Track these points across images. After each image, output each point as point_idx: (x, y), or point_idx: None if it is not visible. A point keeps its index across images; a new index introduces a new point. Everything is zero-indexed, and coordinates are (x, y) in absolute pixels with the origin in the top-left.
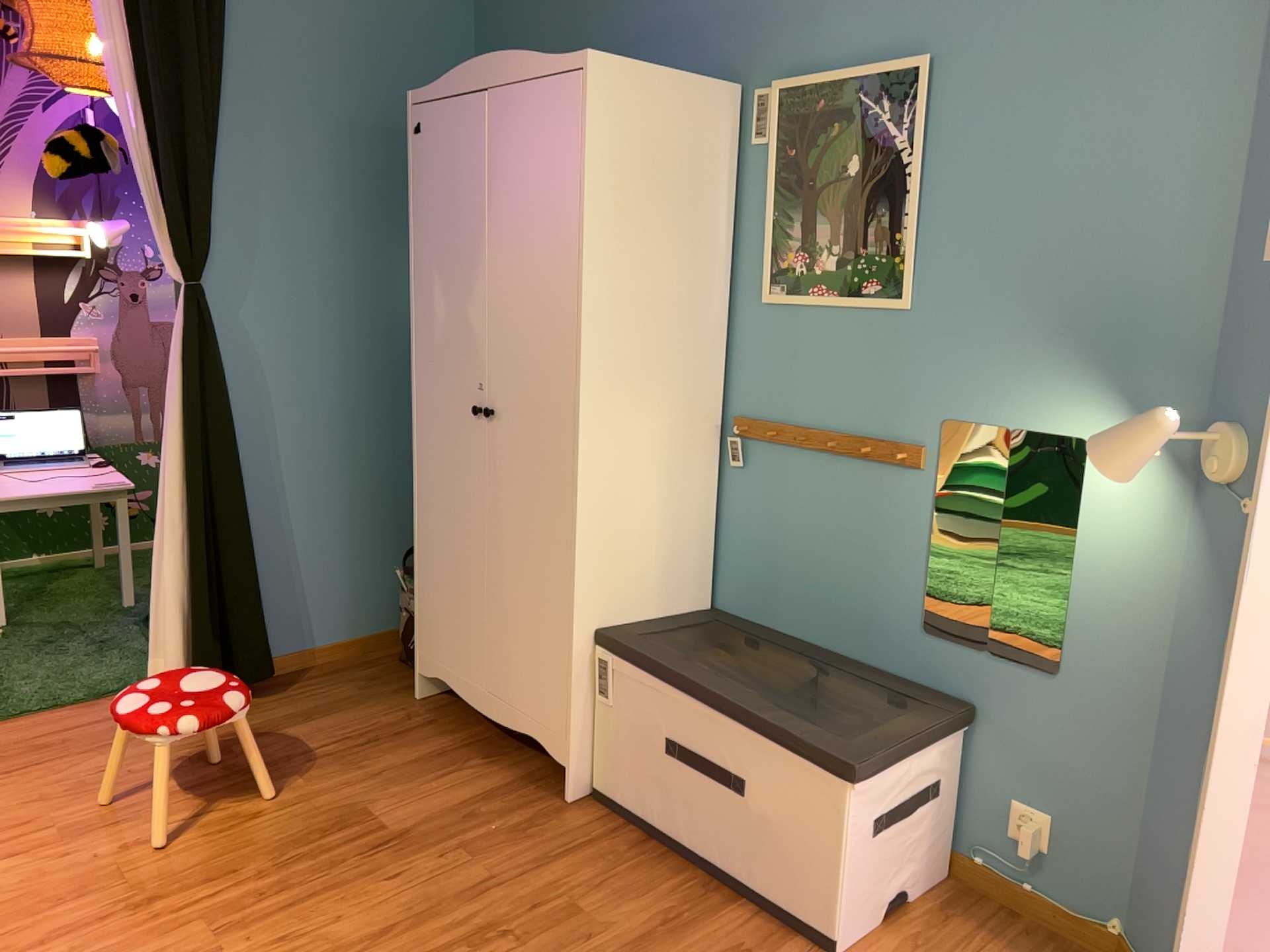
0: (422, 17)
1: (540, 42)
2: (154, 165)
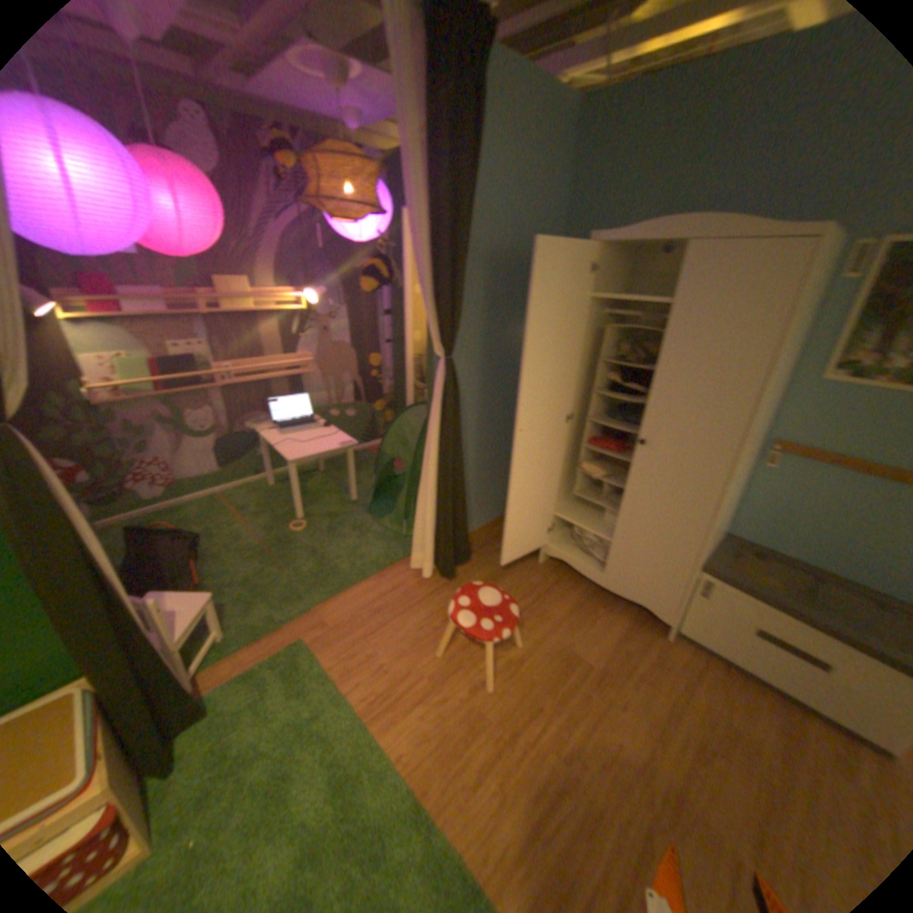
0: (552, 166)
1: (636, 187)
2: (430, 283)
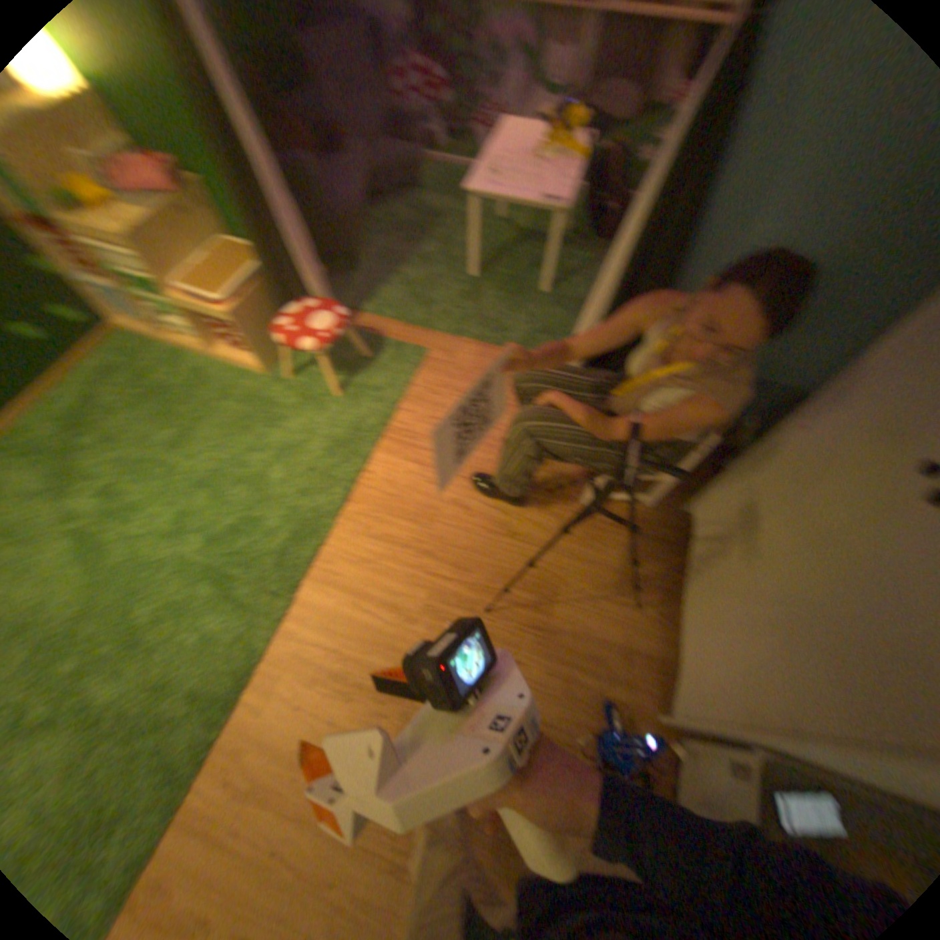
0: None
1: None
2: None
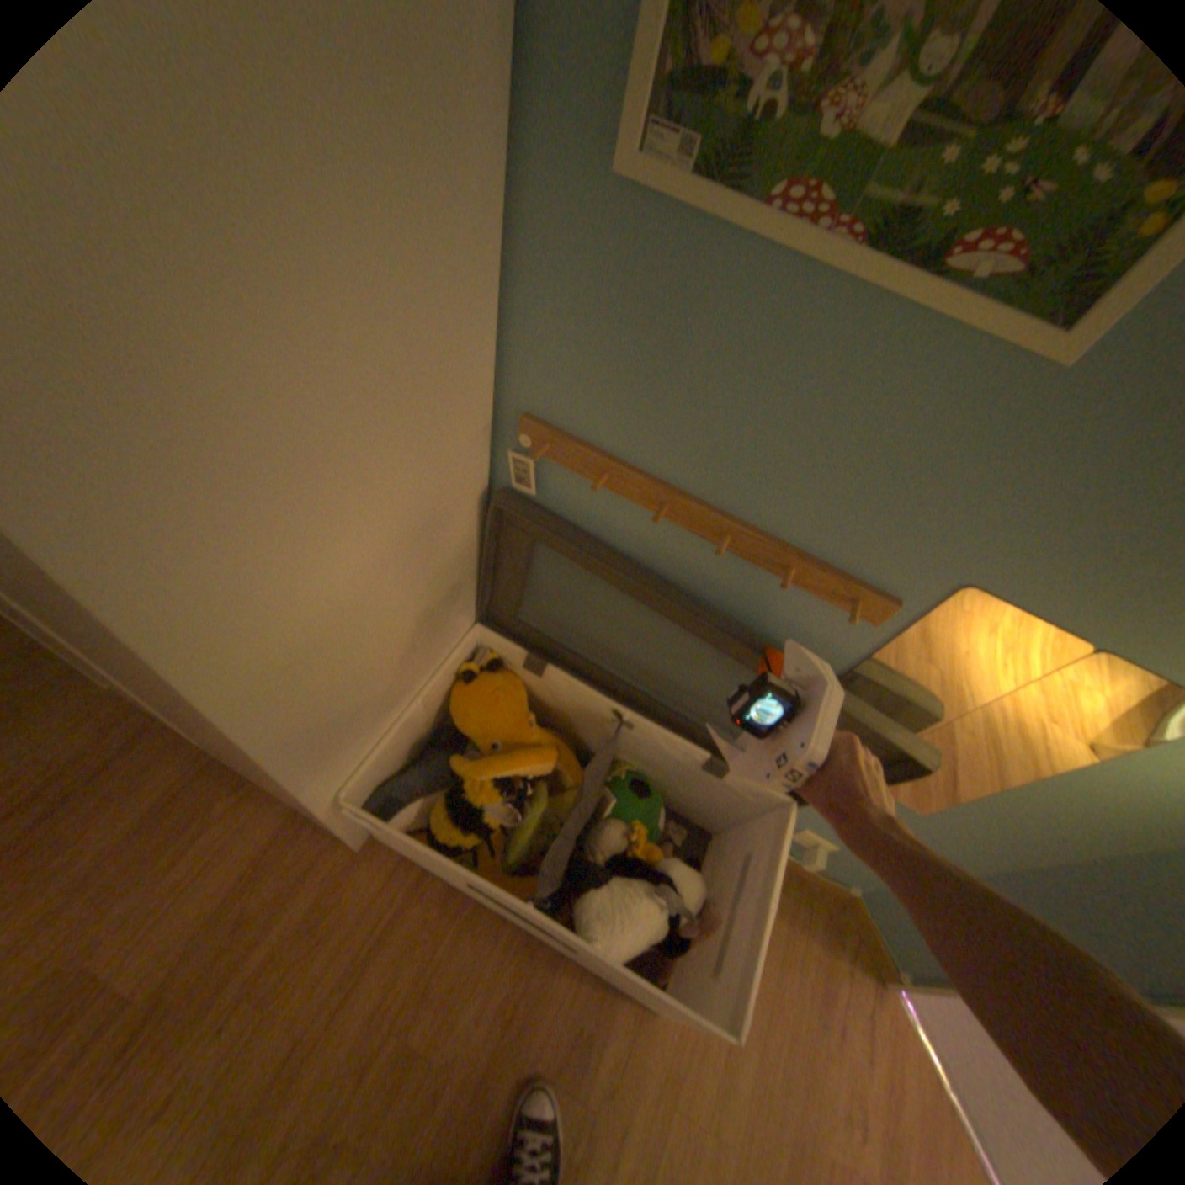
0: None
1: None
2: None
